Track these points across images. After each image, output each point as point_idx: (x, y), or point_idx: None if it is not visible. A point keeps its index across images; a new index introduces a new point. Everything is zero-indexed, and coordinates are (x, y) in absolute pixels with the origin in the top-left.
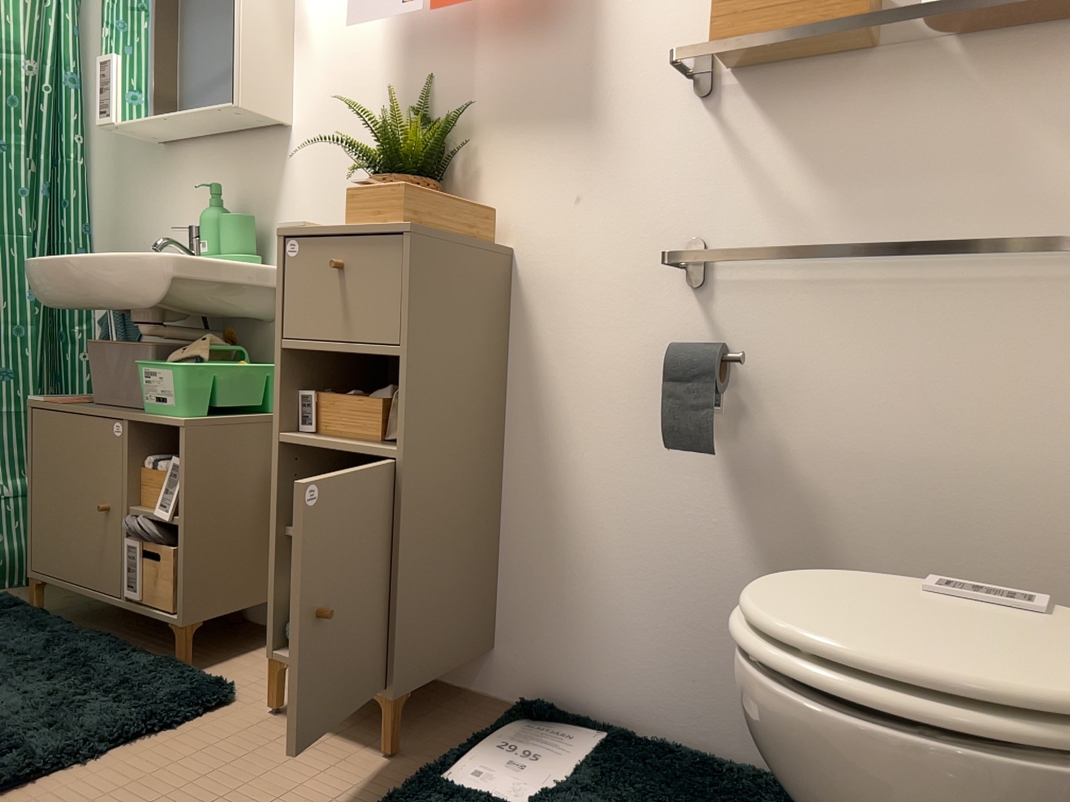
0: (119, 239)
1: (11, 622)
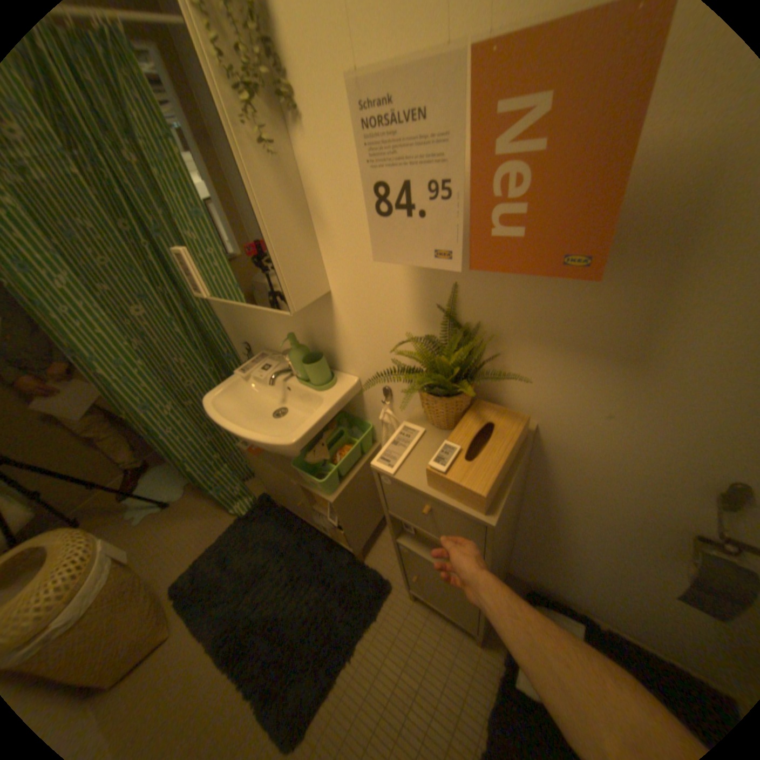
0: (235, 326)
1: (275, 524)
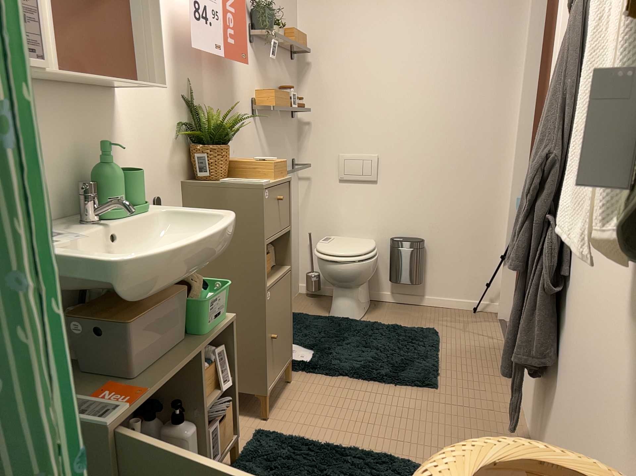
0: None
1: None
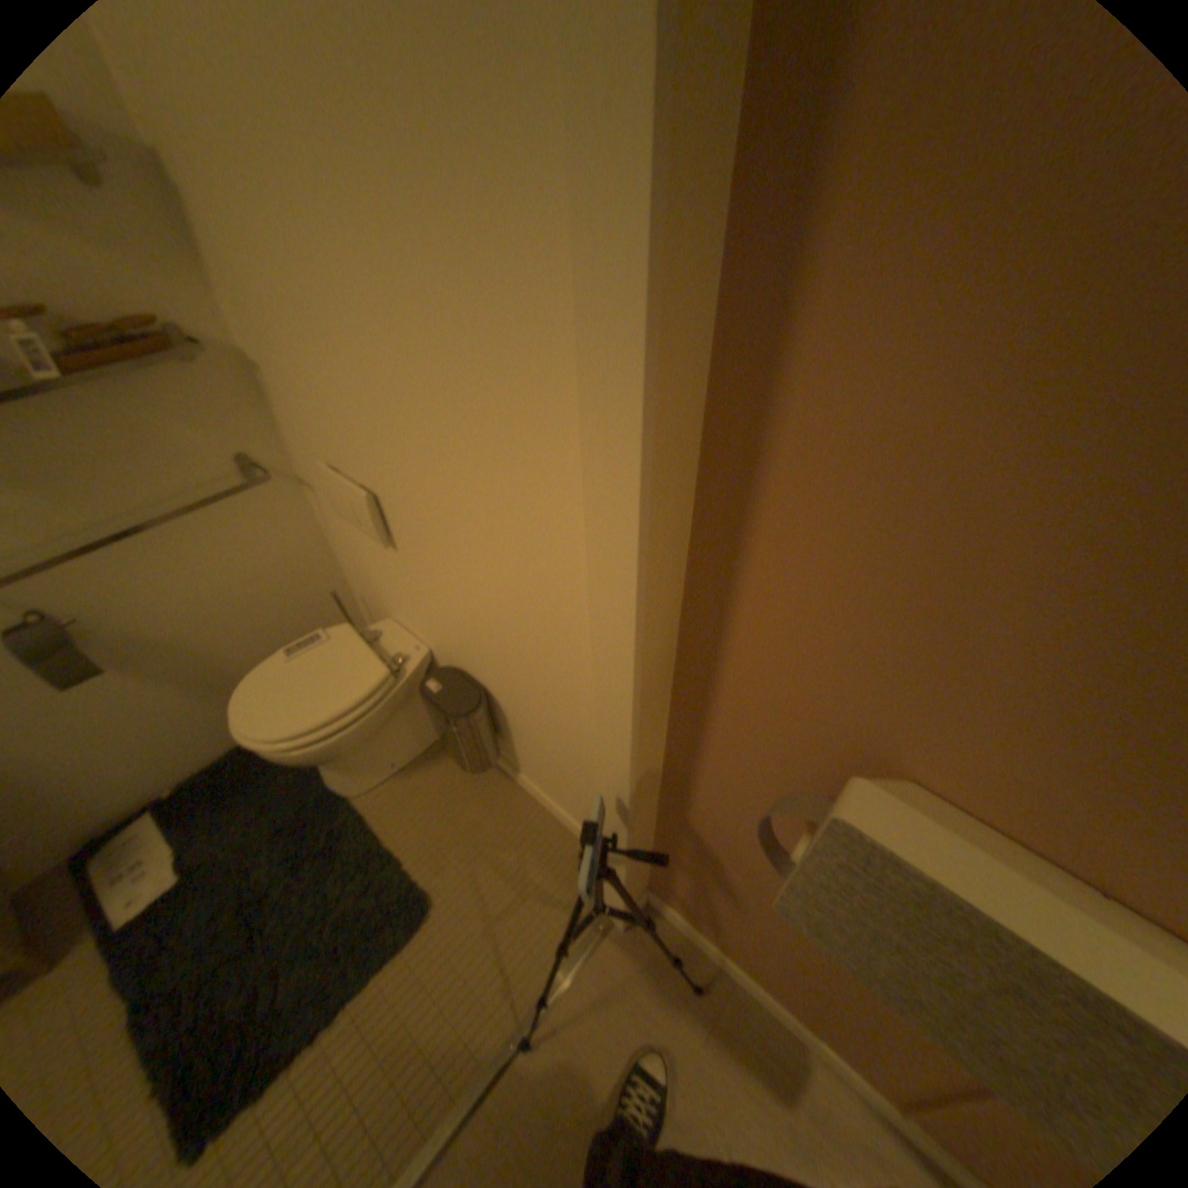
0: None
1: None
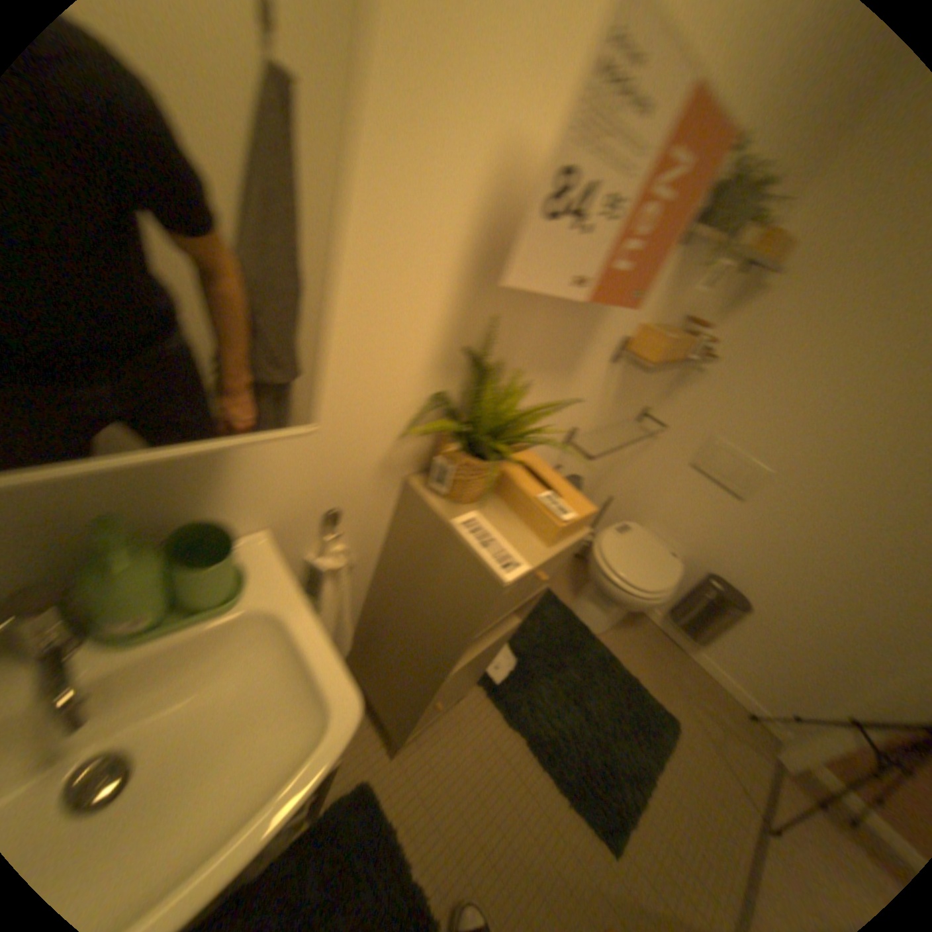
0: None
1: None
